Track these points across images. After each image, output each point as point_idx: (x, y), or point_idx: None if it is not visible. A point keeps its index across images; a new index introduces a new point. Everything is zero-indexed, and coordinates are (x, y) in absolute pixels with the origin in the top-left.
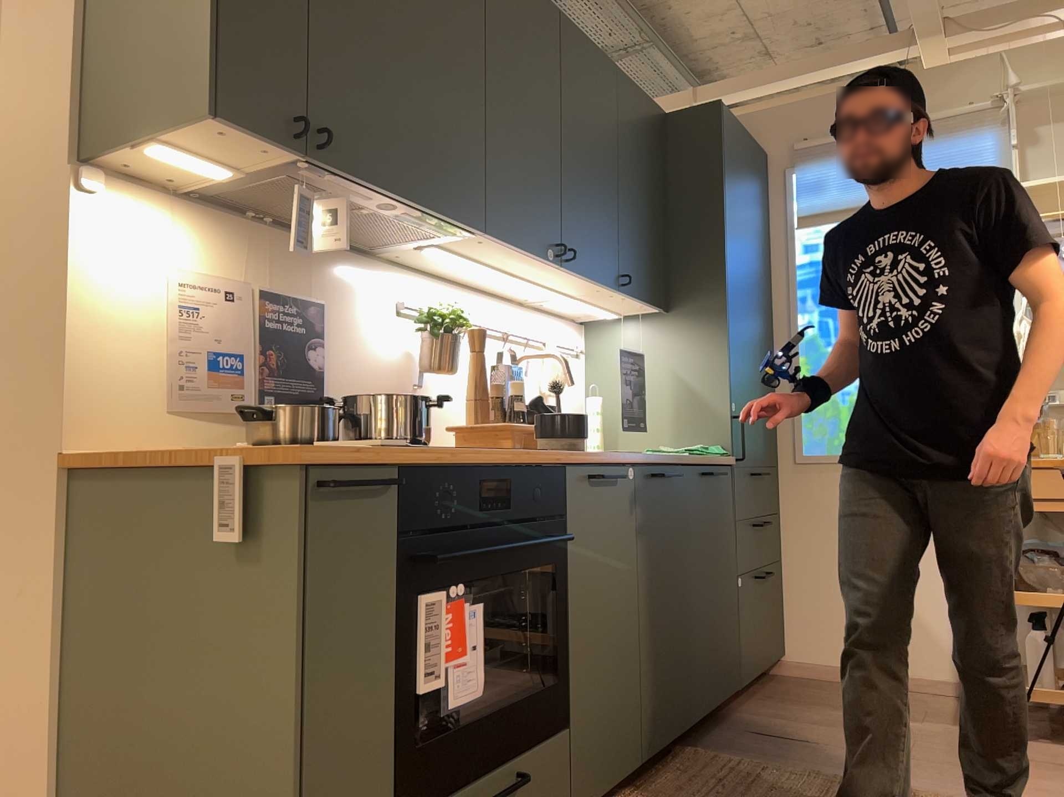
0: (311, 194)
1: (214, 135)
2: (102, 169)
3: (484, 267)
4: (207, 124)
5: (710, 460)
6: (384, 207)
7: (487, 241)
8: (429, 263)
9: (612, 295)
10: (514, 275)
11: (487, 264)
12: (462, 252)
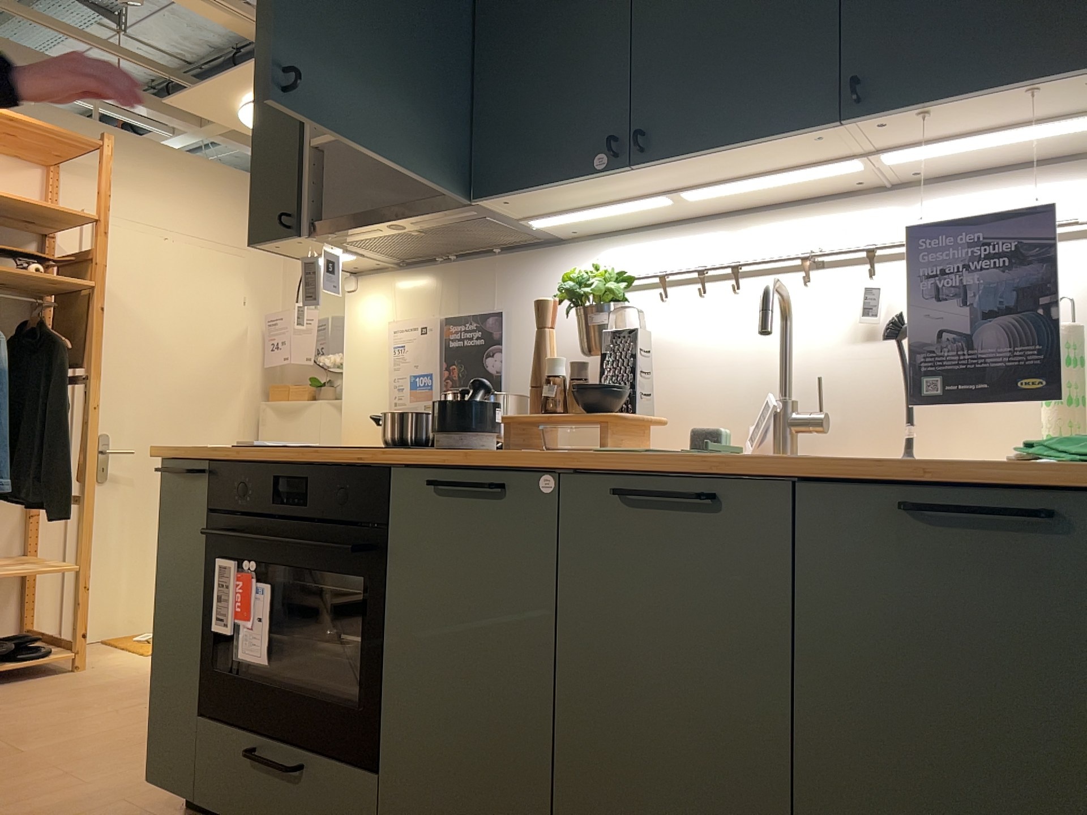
0: (315, 259)
1: (282, 249)
2: (361, 273)
3: (619, 207)
4: (264, 249)
5: (994, 471)
6: (401, 227)
7: (509, 199)
8: (617, 221)
9: (889, 127)
10: (670, 192)
11: (608, 203)
12: (560, 209)
